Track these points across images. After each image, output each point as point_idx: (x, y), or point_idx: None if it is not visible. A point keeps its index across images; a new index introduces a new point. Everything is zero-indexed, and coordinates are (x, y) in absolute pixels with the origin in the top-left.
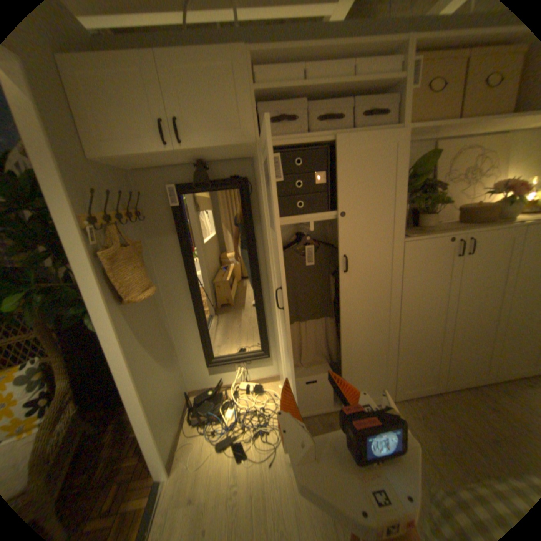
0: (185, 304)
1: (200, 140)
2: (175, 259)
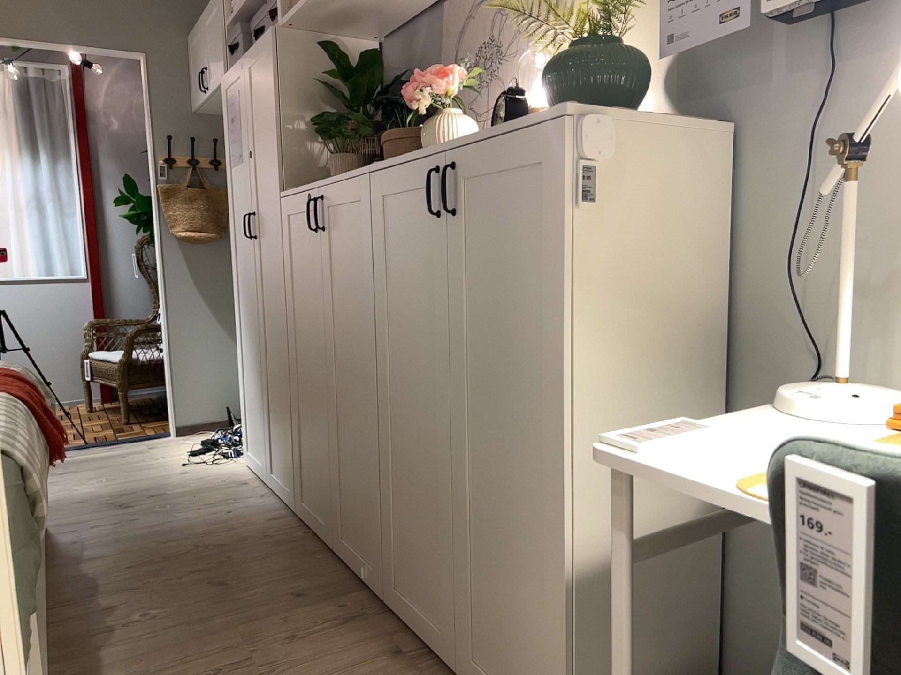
0: None
1: (211, 83)
2: None
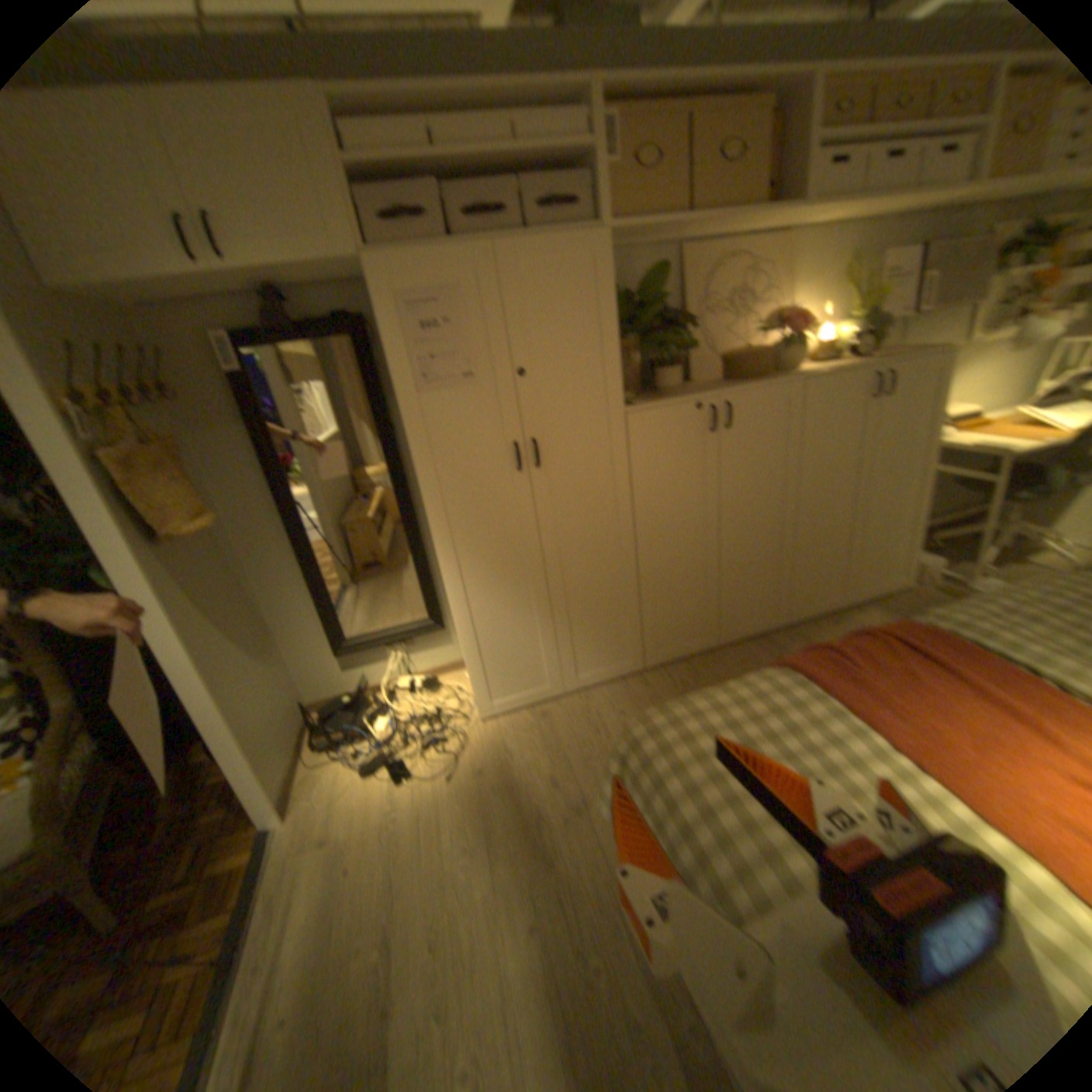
0: (281, 550)
1: (261, 253)
2: (250, 471)
